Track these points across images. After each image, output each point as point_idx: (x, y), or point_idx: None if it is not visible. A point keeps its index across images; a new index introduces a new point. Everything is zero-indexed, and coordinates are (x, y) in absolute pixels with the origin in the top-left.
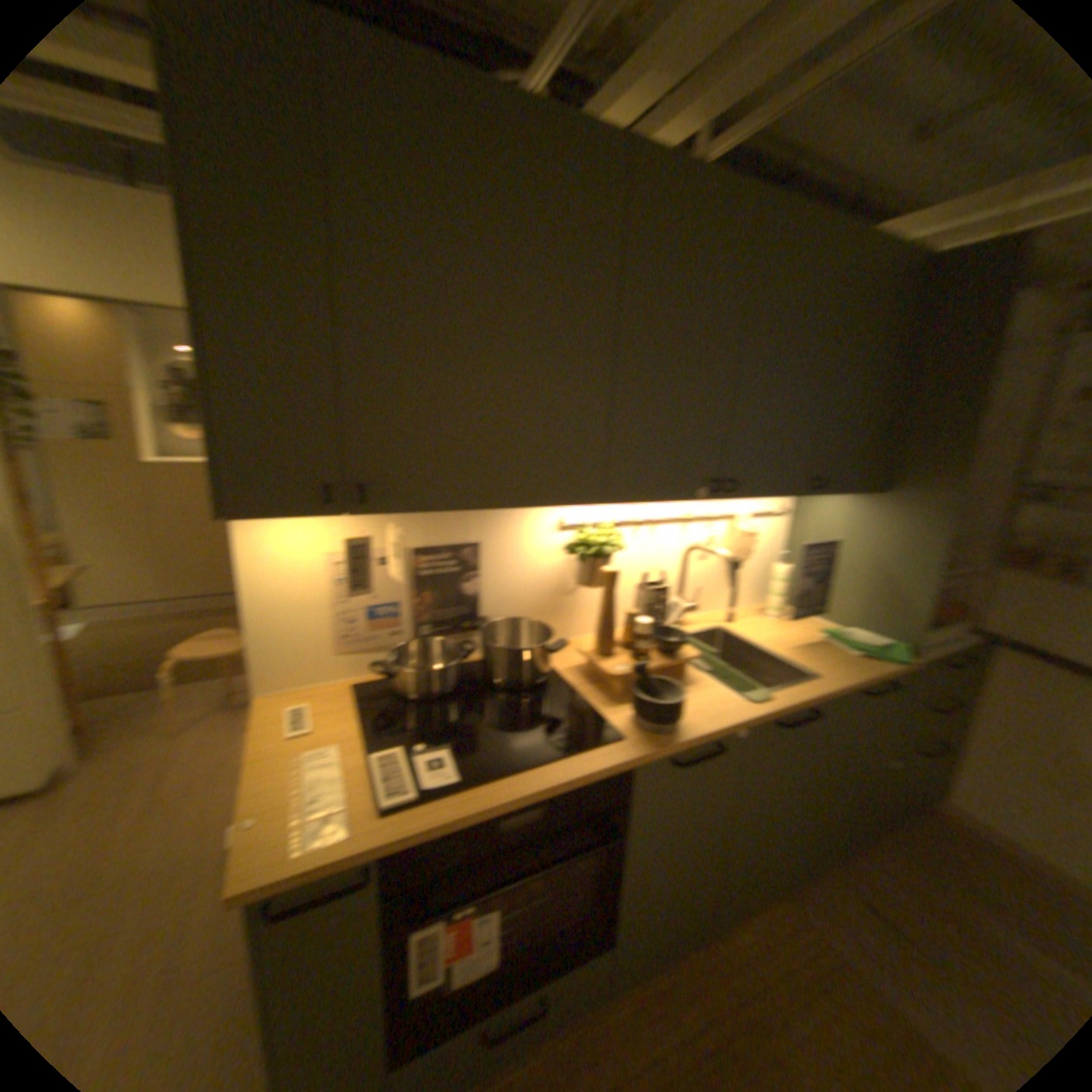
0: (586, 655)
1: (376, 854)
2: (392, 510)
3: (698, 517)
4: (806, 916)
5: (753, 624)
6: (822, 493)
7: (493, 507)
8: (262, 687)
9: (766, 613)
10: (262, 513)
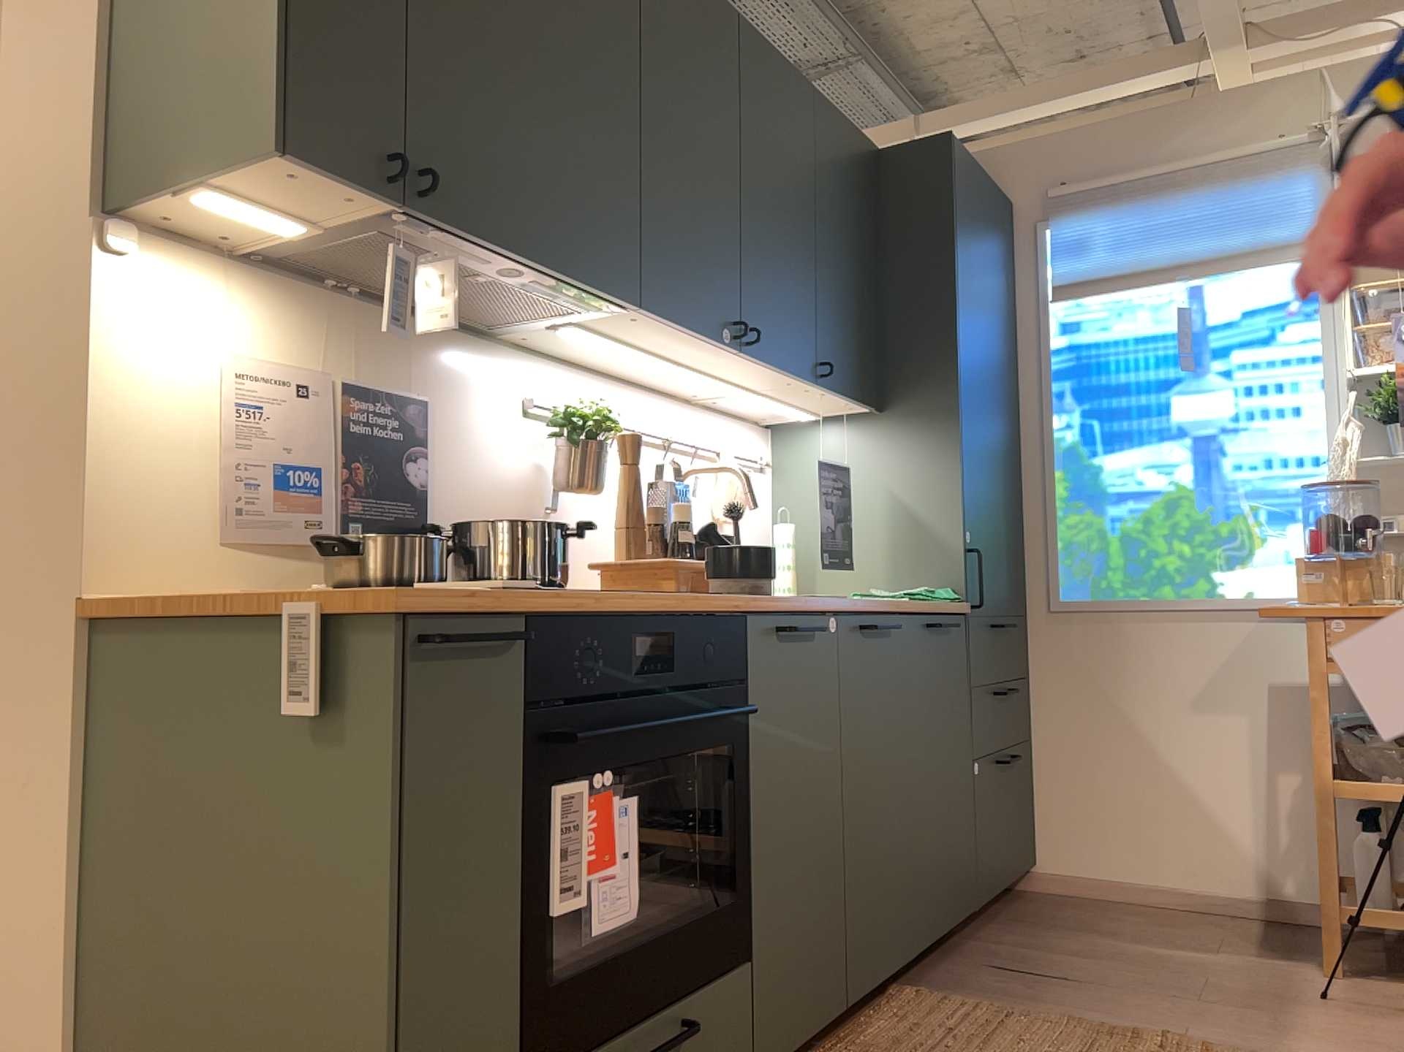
0: (608, 564)
1: (529, 601)
2: (425, 235)
3: (677, 445)
4: (939, 993)
5: None
6: (827, 391)
7: (534, 267)
8: (94, 578)
9: None
10: (316, 166)
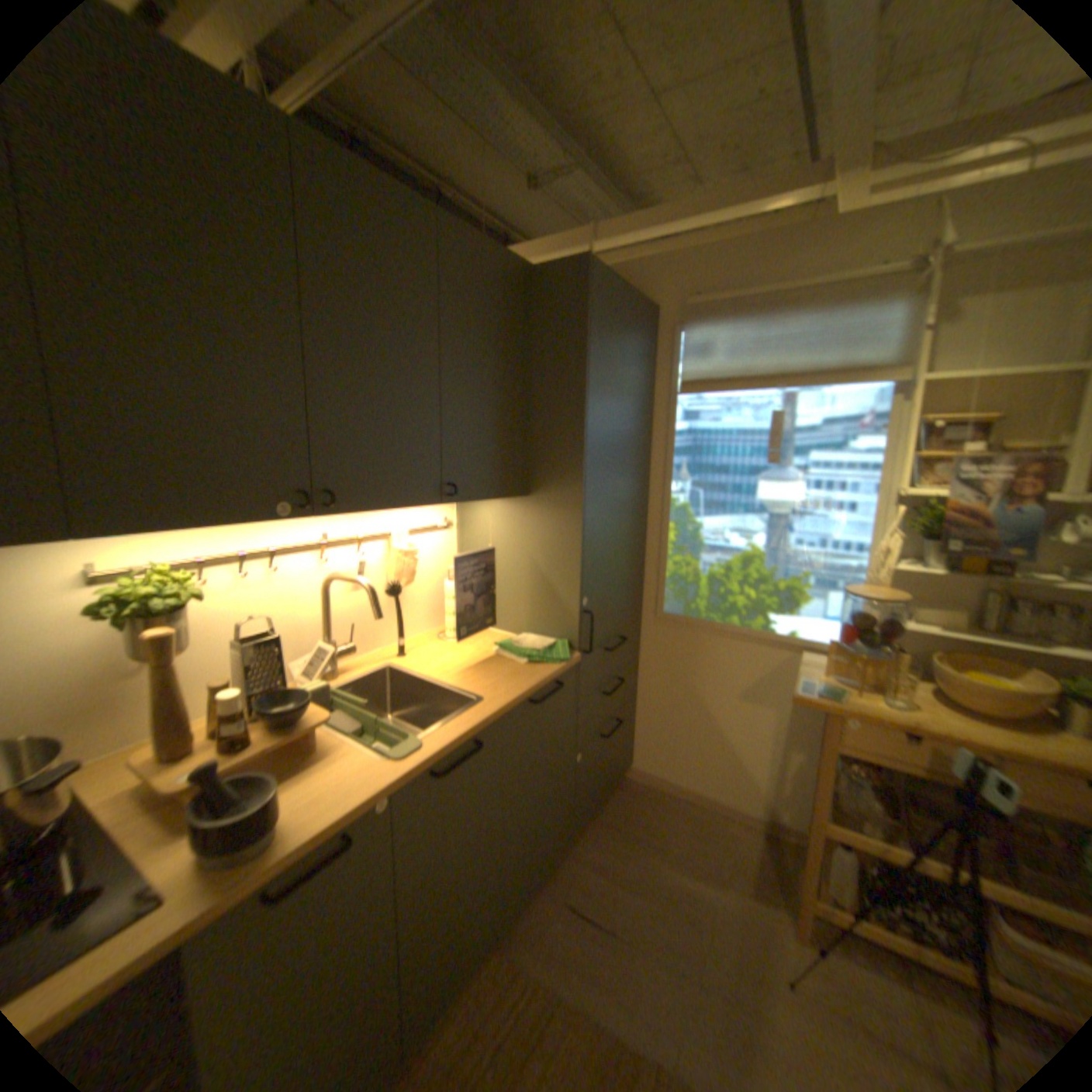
0: (137, 771)
1: None
2: None
3: (339, 542)
4: (515, 960)
5: (425, 653)
6: (460, 502)
7: None
8: None
9: (444, 636)
10: None
